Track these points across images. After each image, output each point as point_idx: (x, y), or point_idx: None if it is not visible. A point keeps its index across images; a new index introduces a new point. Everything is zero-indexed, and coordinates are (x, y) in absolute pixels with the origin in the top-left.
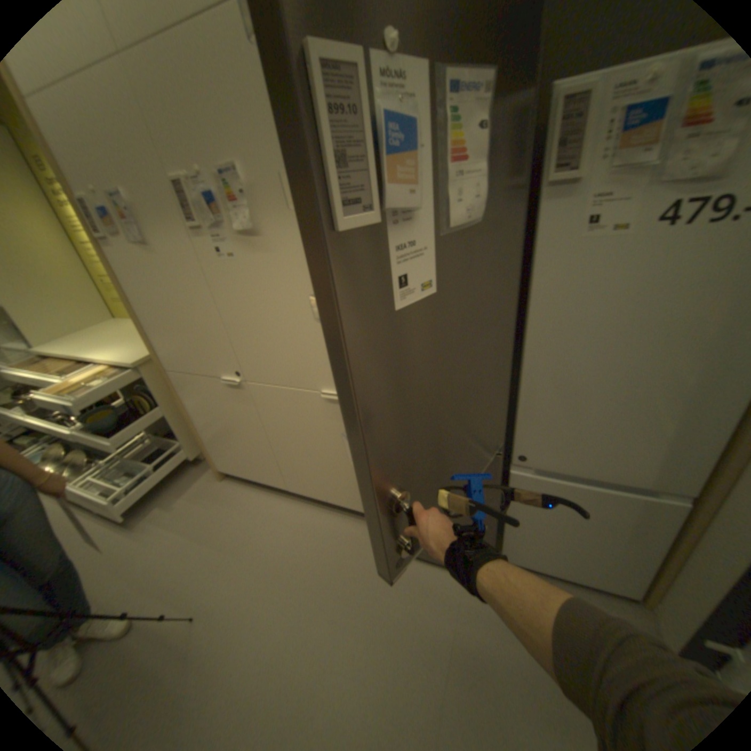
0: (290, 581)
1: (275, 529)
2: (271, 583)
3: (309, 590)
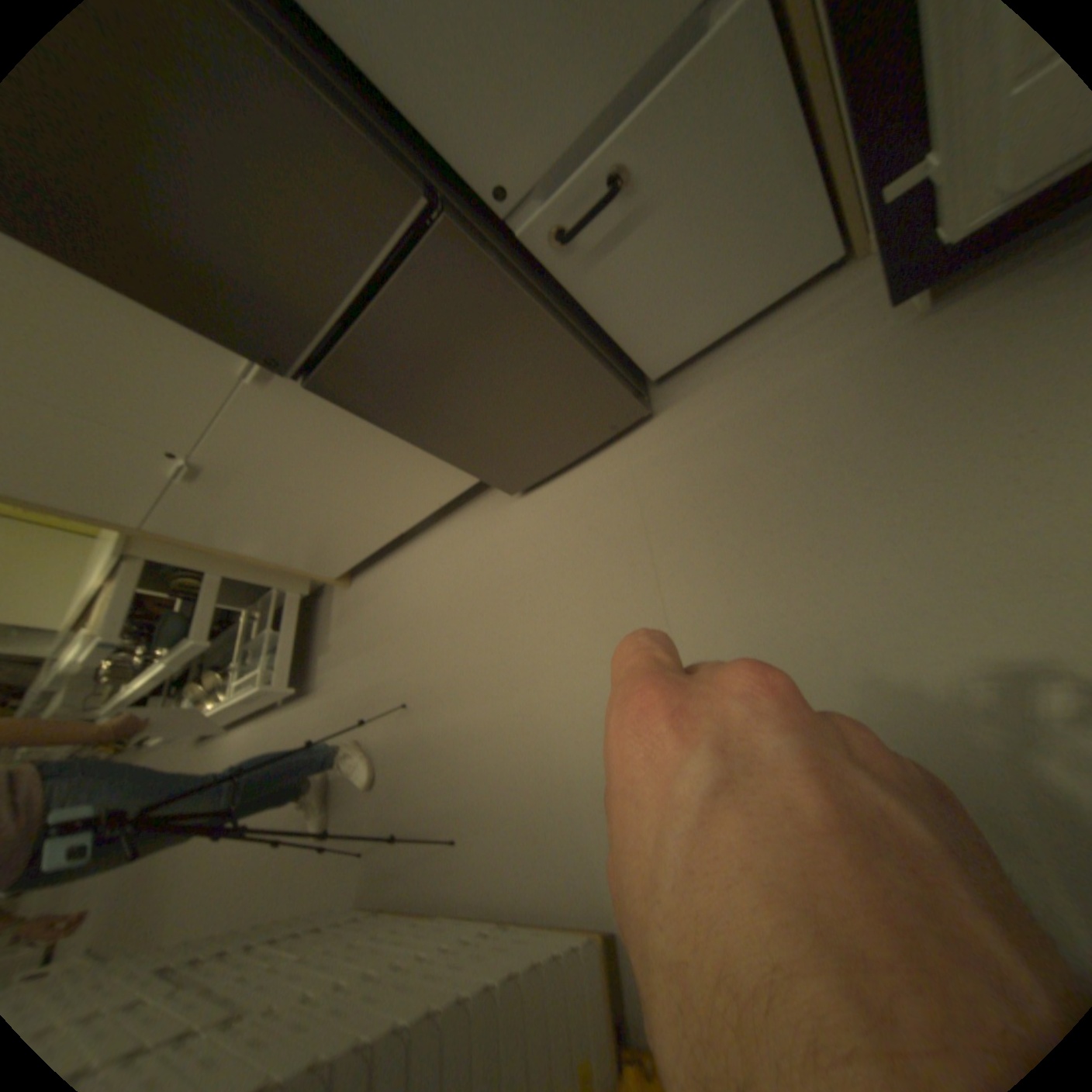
0: (464, 601)
1: (424, 574)
2: (449, 618)
3: (484, 593)
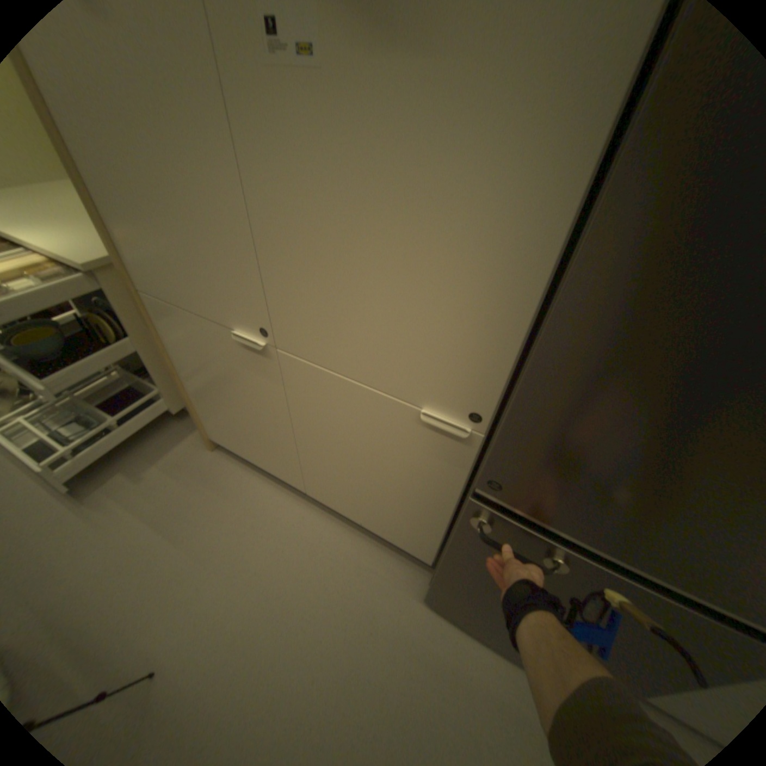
0: (302, 639)
1: (285, 546)
2: (274, 636)
3: (328, 661)
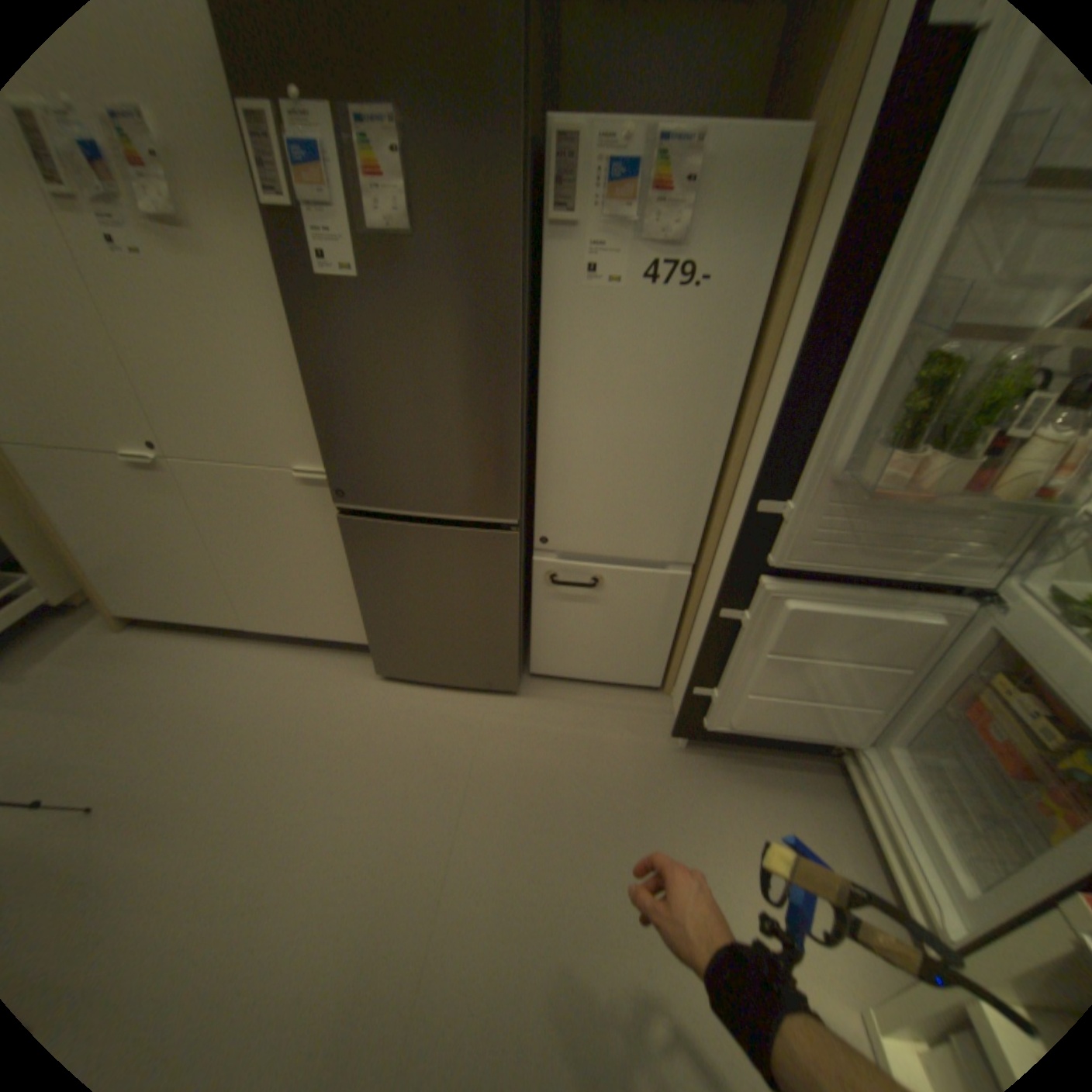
0: (256, 736)
1: (227, 681)
2: (225, 743)
3: (285, 741)
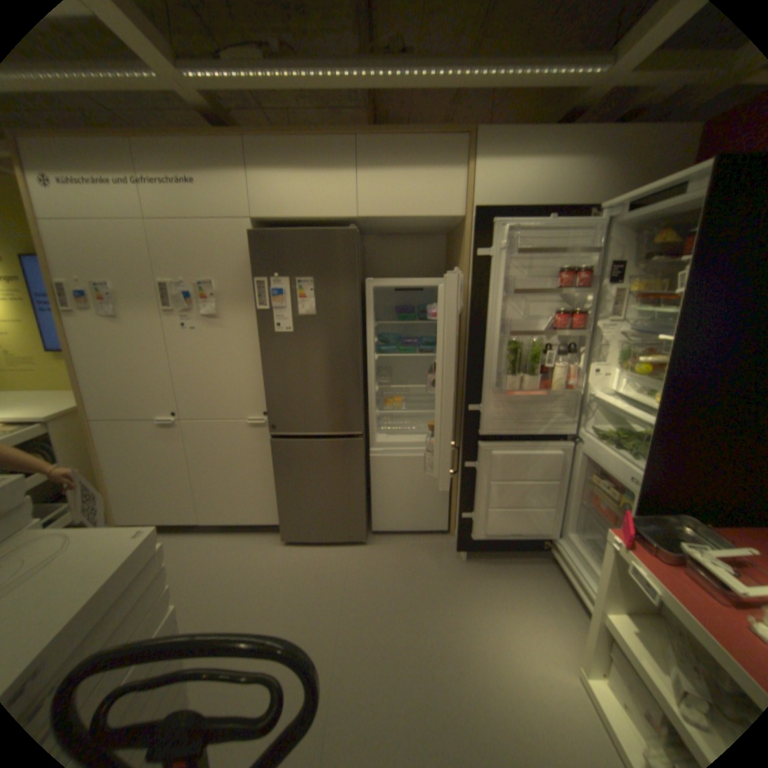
0: (212, 583)
1: (189, 556)
2: (193, 589)
3: (230, 584)
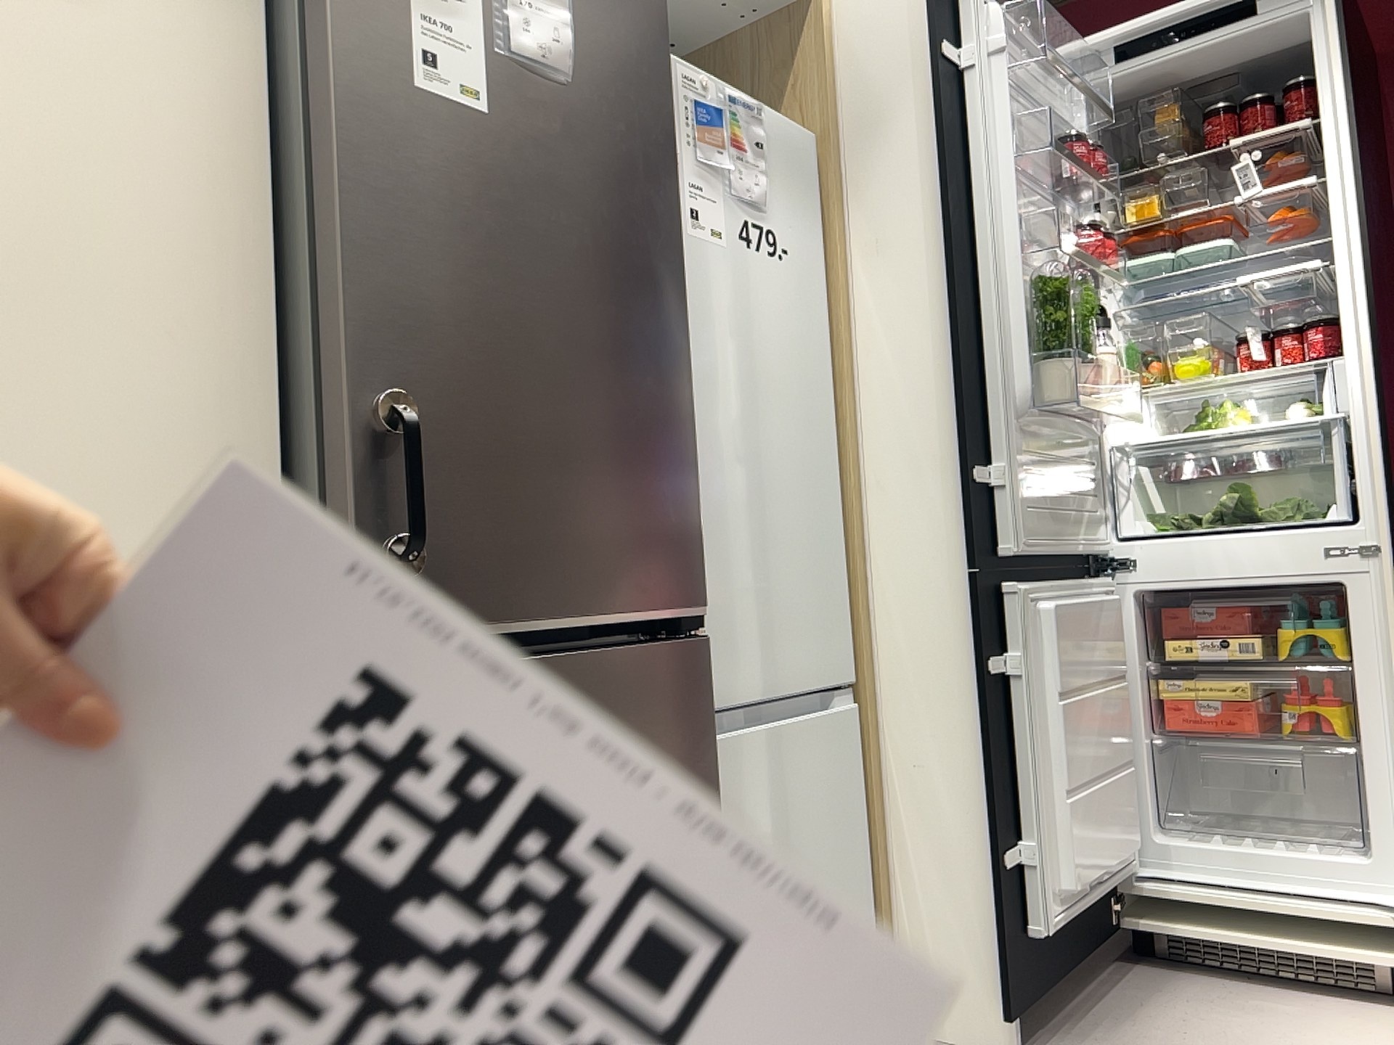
0: None
1: None
2: None
3: None
